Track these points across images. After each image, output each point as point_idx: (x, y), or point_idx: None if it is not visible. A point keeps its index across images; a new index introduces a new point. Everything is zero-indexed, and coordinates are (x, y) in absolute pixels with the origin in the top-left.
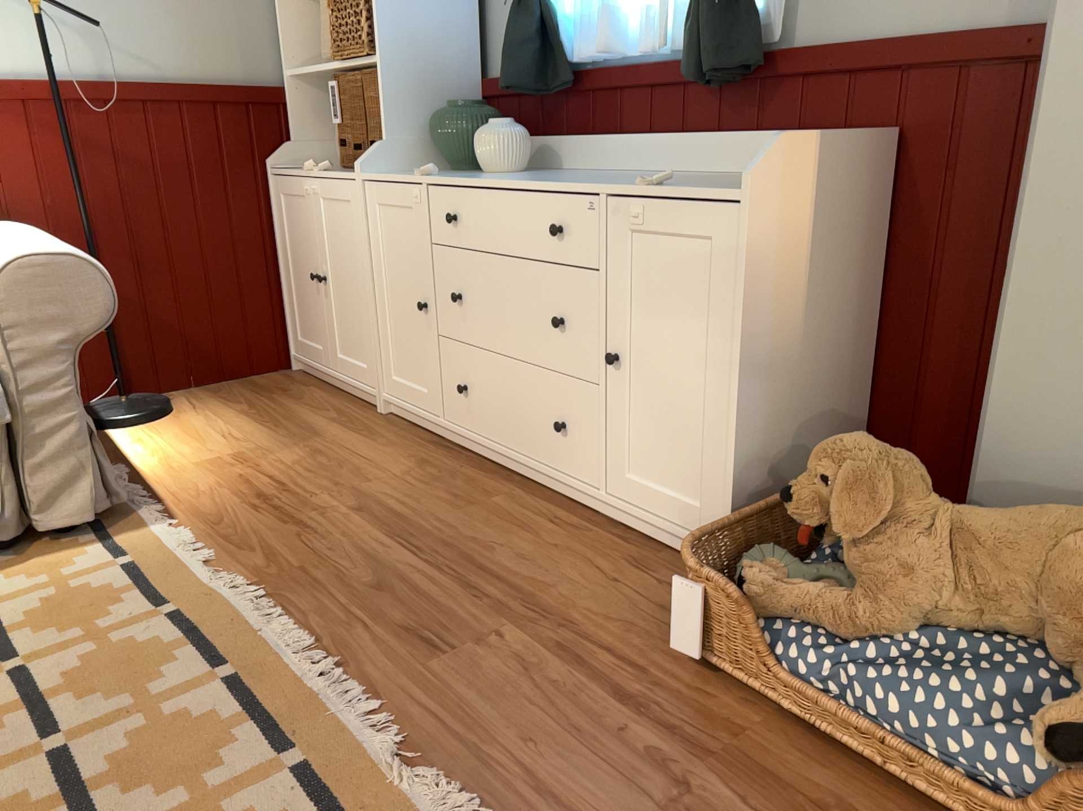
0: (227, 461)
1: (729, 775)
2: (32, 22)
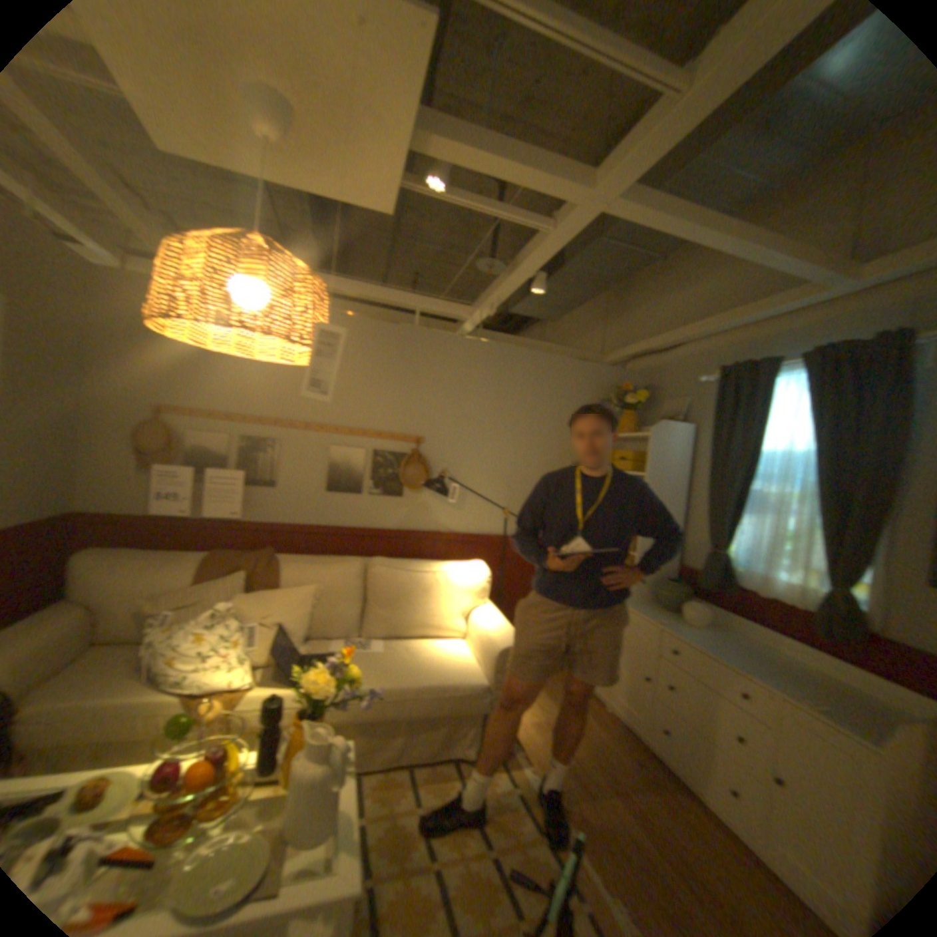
0: (544, 728)
1: None
2: (497, 513)
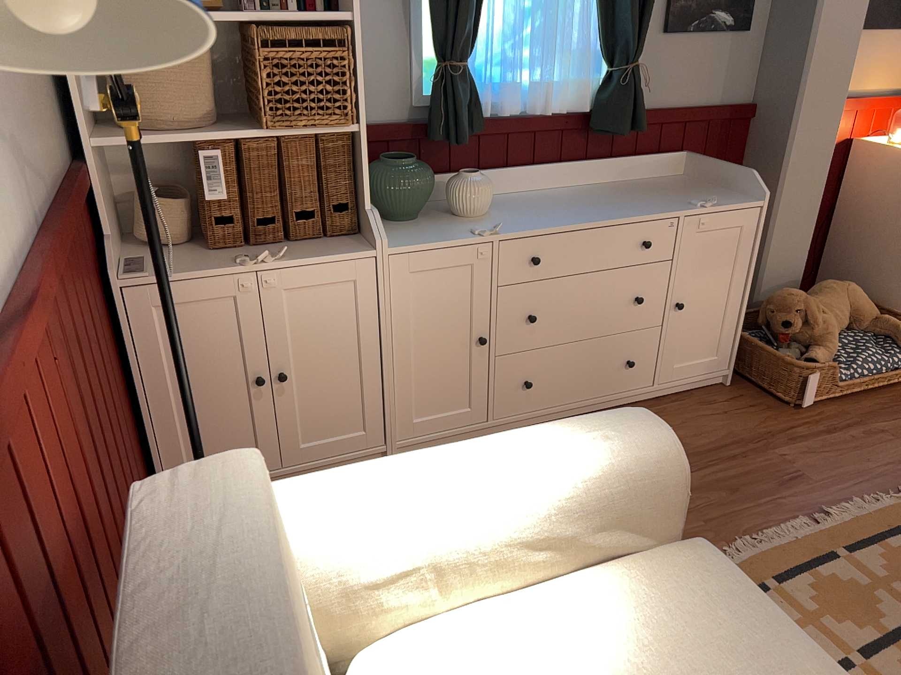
0: None
1: (874, 421)
2: None
